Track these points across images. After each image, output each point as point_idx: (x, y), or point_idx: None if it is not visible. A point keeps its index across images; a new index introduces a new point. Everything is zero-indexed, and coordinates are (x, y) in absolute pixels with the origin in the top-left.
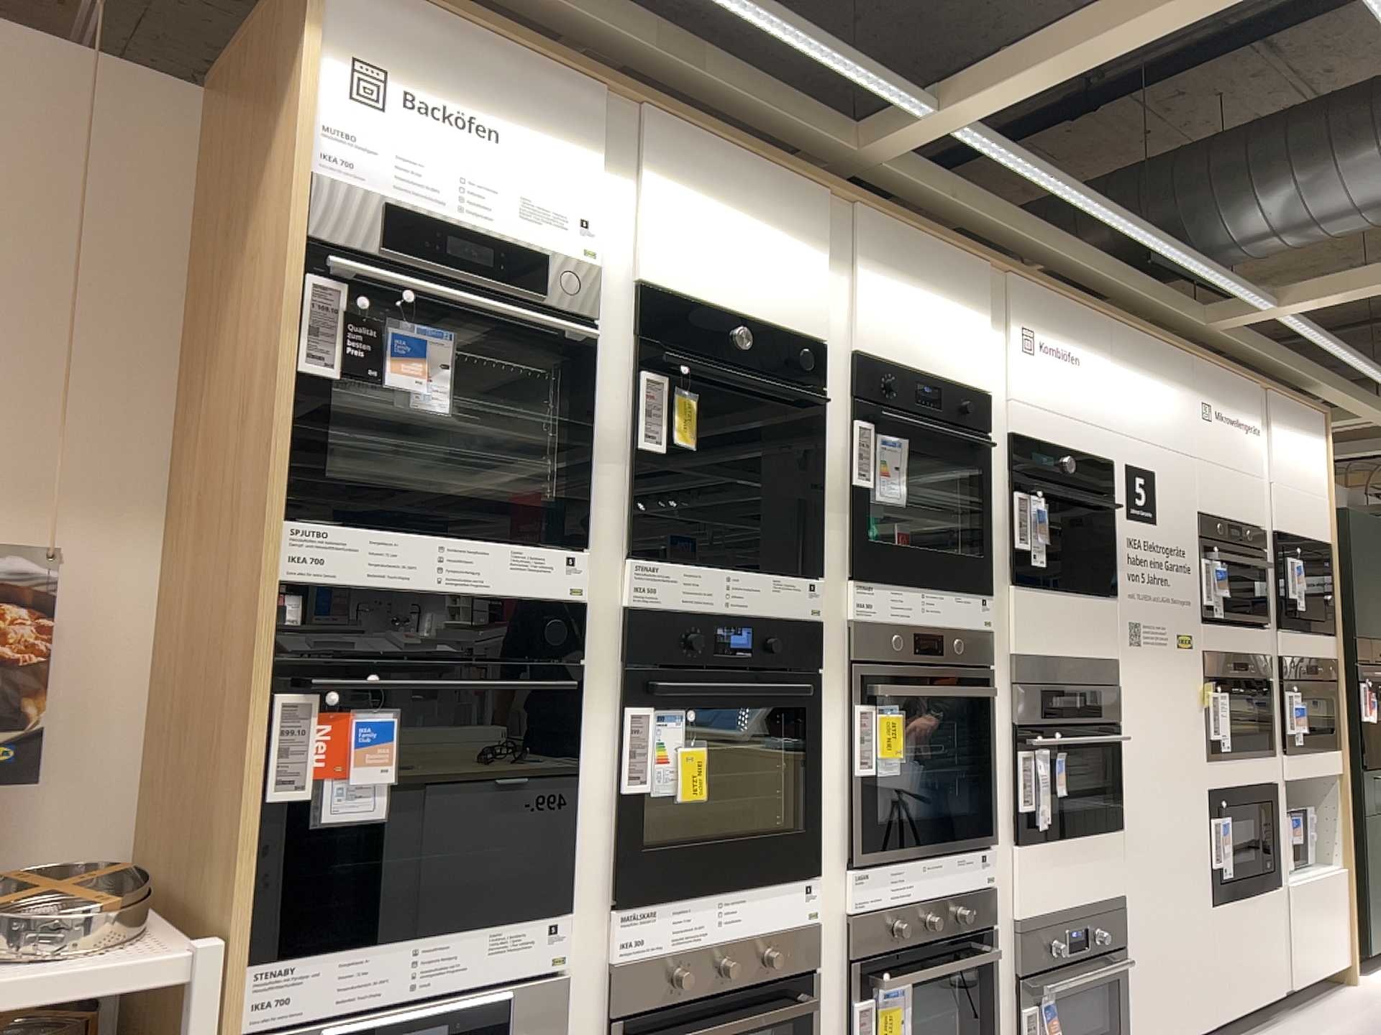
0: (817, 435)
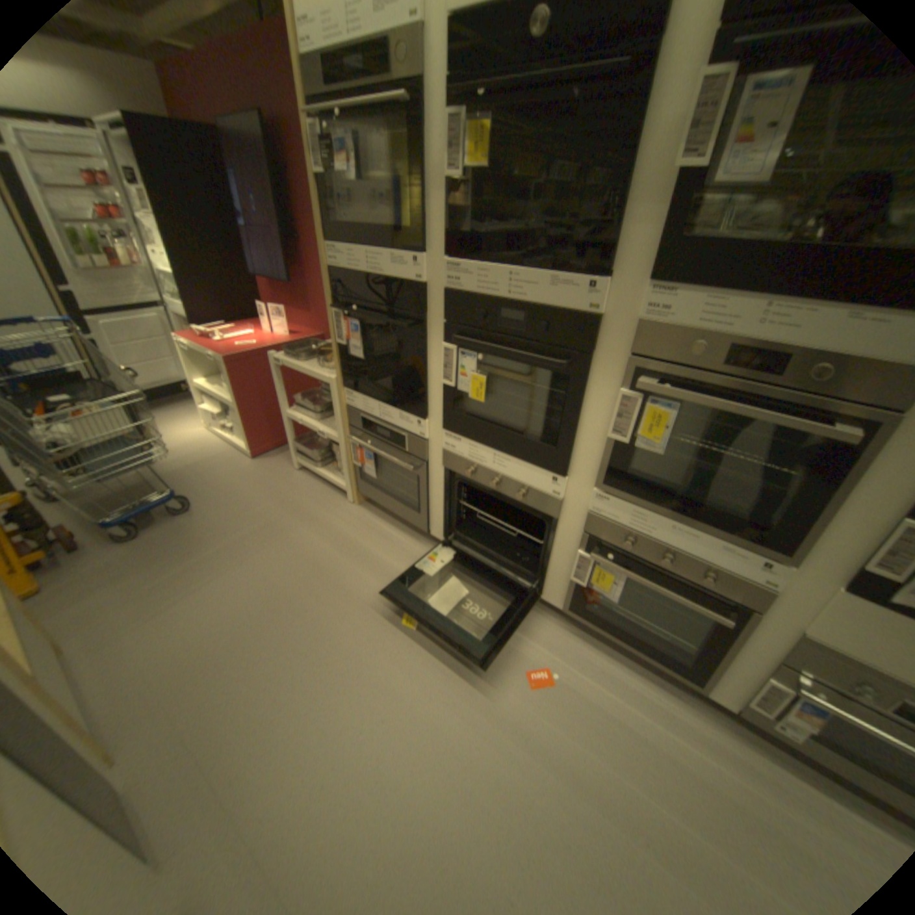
0: (640, 109)
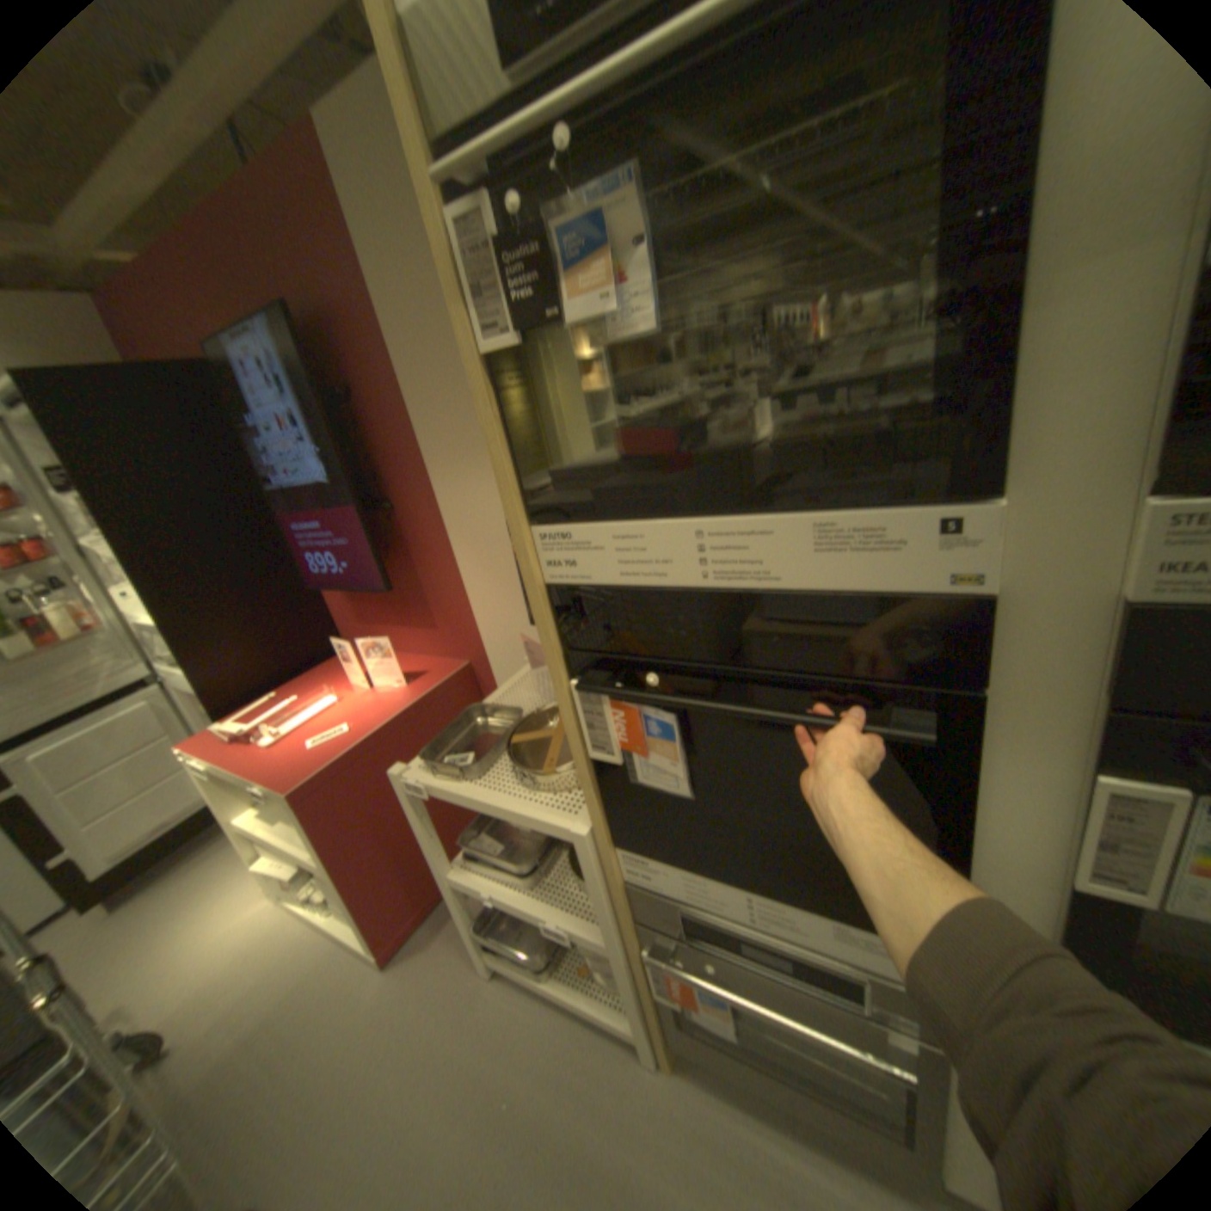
0: None
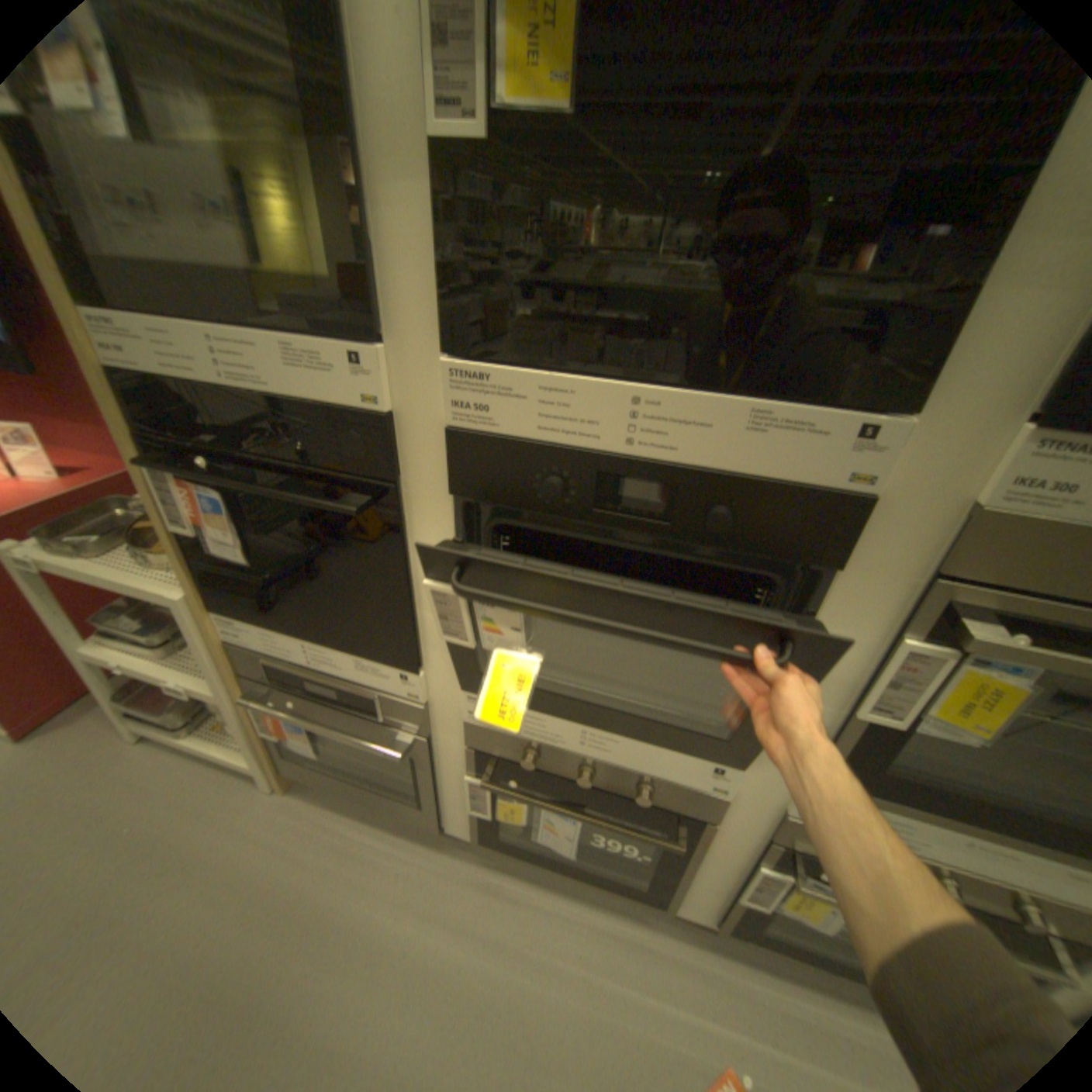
0: None
